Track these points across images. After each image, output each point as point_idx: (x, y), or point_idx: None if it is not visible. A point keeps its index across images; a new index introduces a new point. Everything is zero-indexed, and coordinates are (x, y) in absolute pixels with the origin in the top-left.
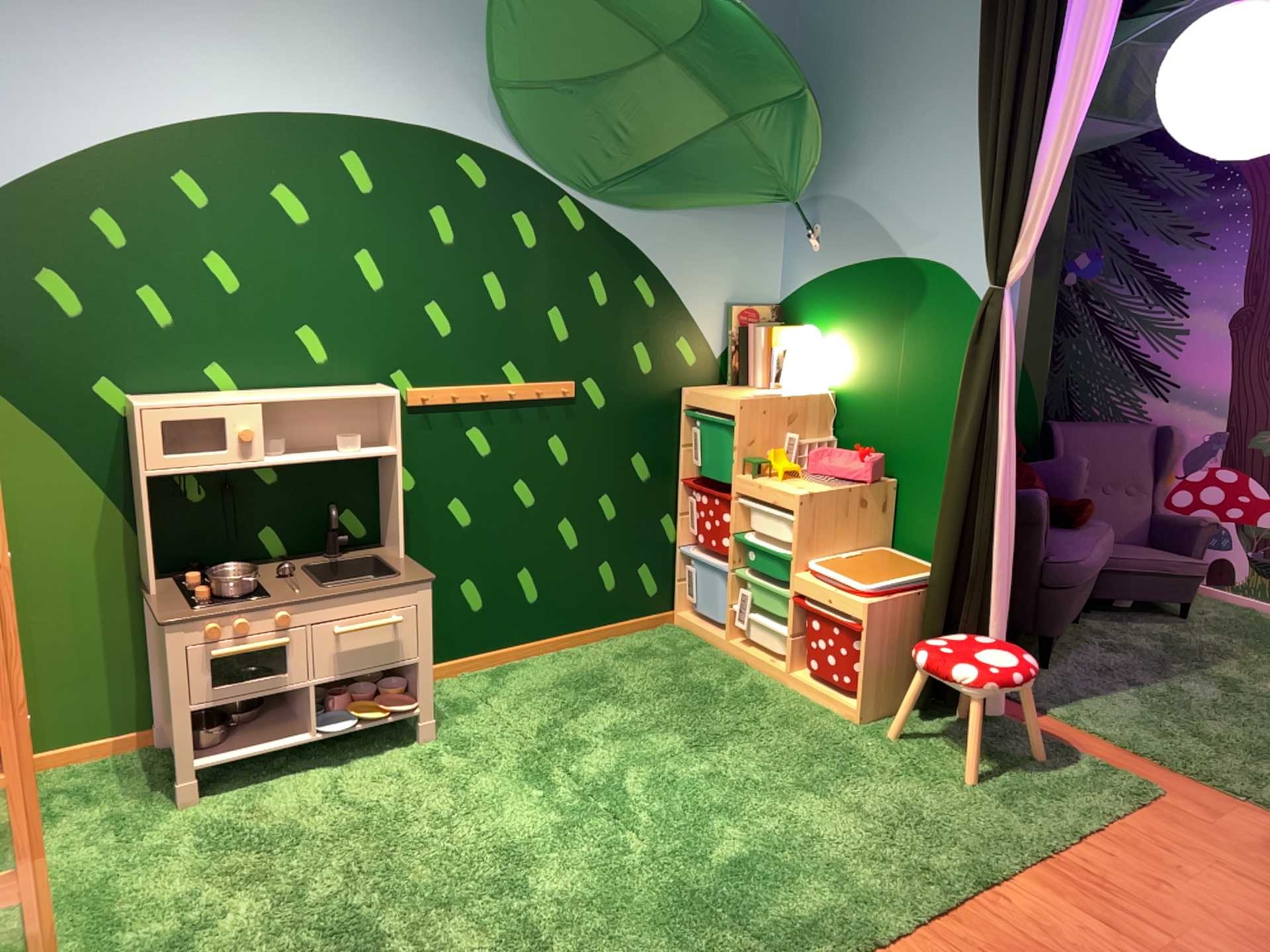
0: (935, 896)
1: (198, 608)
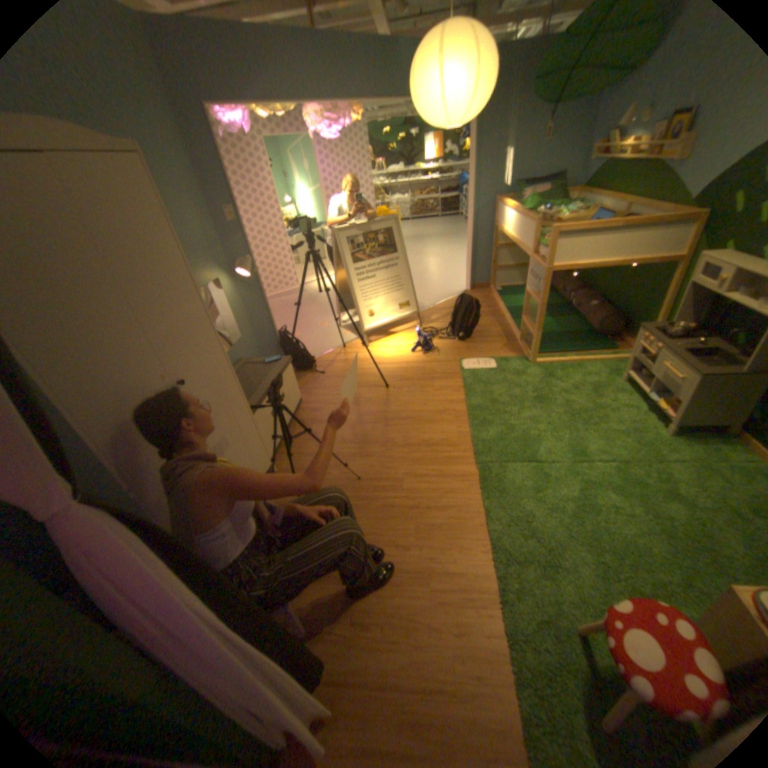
0: (495, 527)
1: (657, 330)
